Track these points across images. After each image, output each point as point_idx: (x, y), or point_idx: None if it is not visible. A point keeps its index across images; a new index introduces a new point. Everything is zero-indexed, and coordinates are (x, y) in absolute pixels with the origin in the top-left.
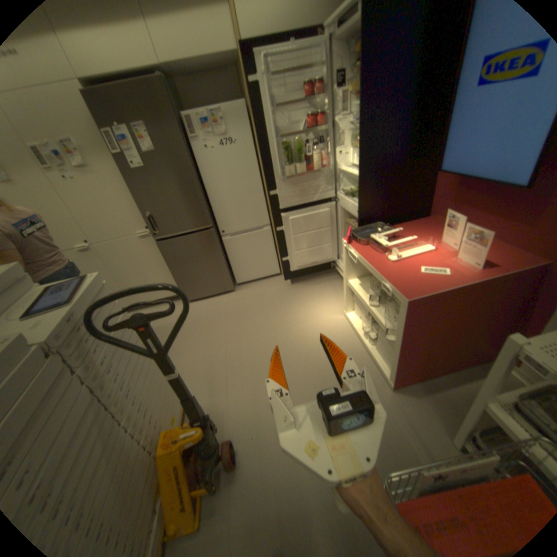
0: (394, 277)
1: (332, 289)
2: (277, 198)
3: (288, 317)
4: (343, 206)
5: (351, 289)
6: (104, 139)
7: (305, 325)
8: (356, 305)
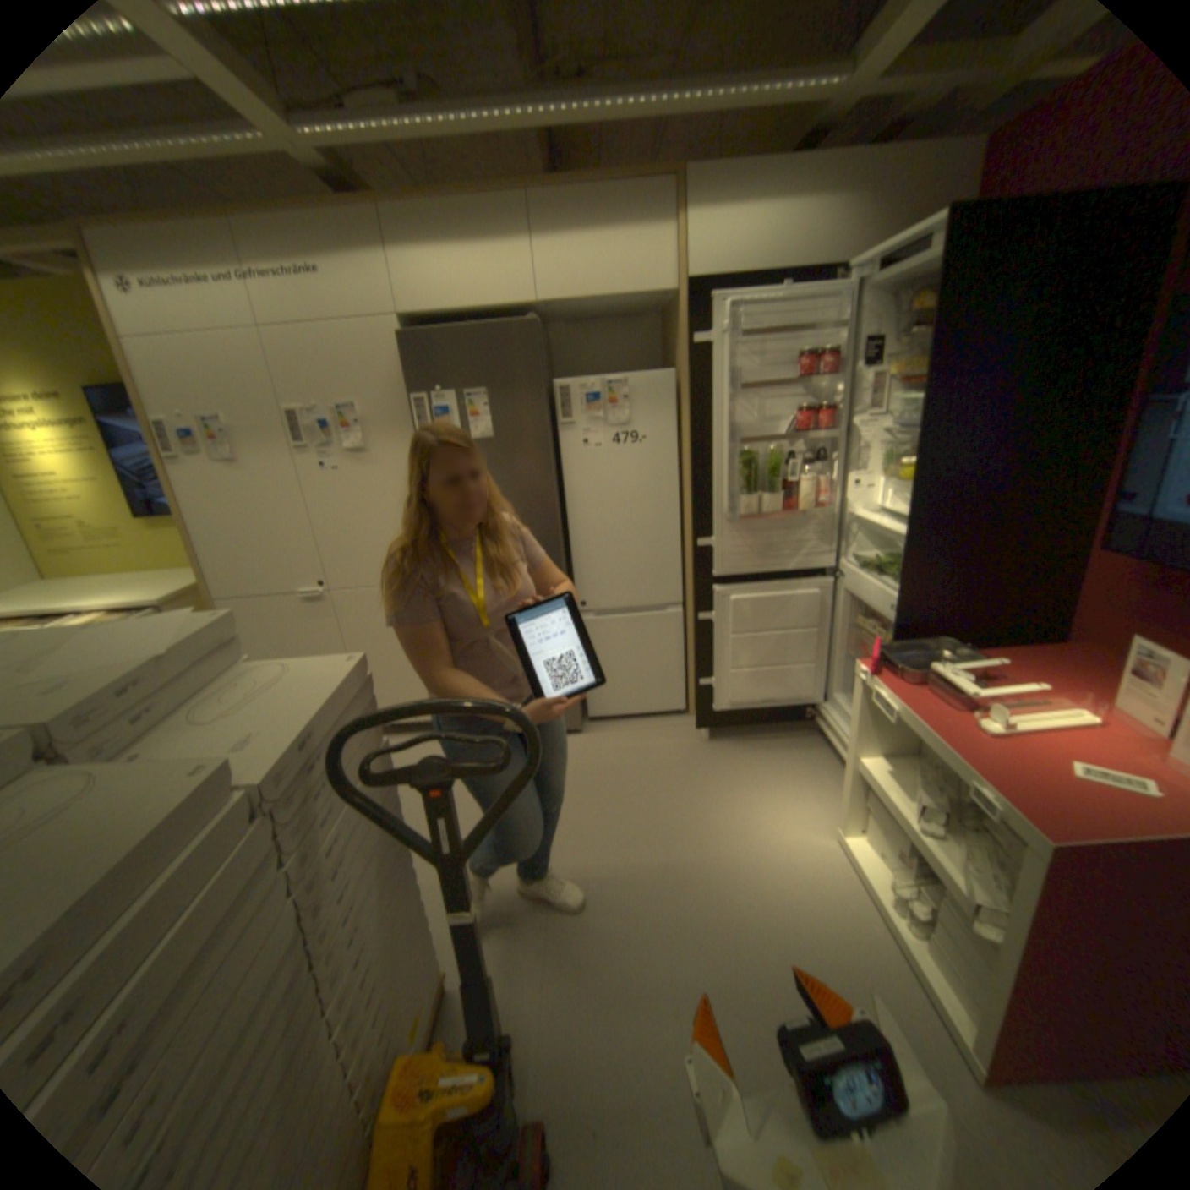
0: (1003, 776)
1: (808, 771)
2: (710, 555)
3: (701, 820)
4: (855, 590)
5: (868, 782)
6: (411, 412)
7: (742, 849)
8: (876, 824)
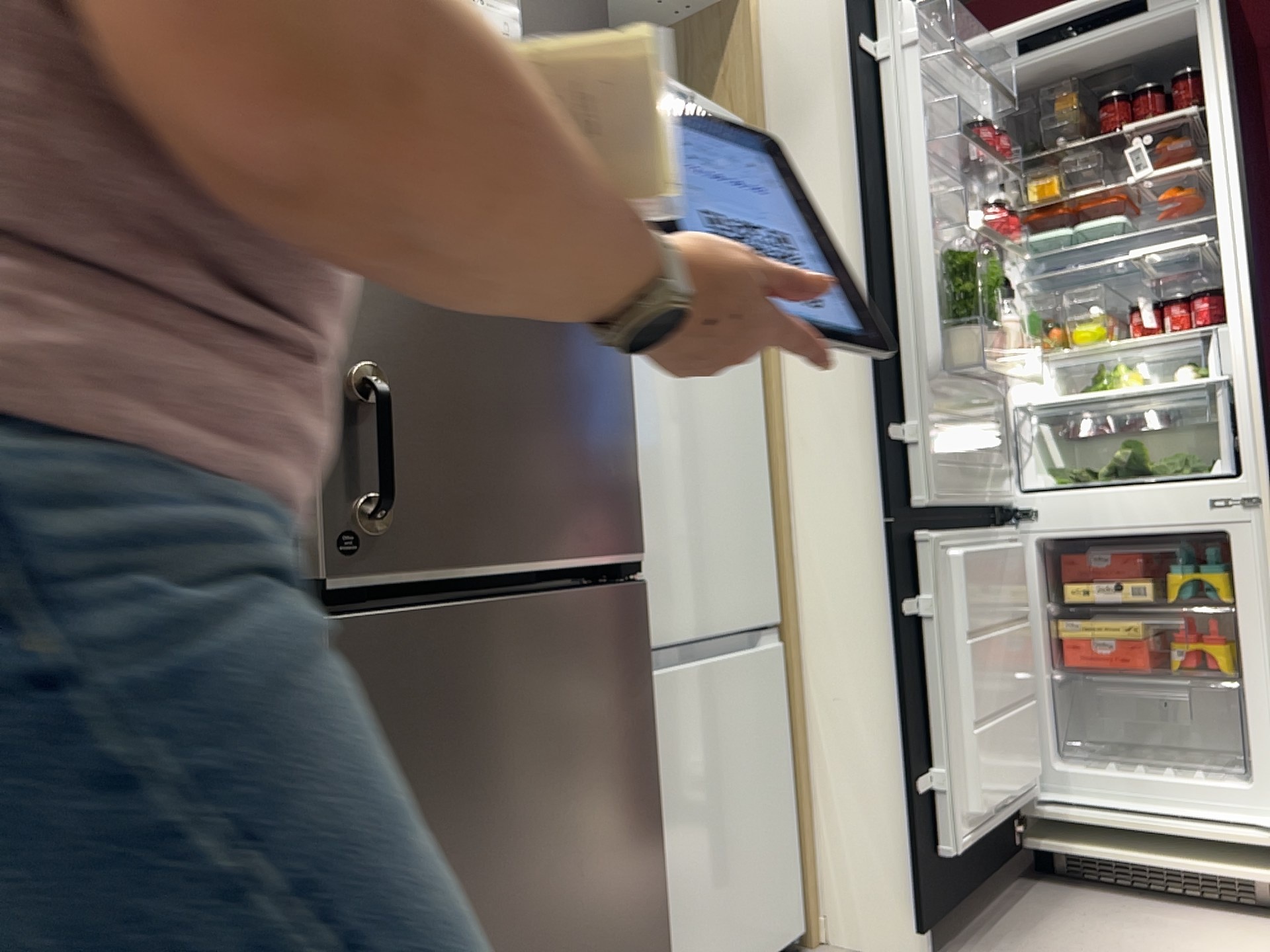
0: None
1: (1134, 923)
2: (906, 460)
3: None
4: (1083, 522)
5: None
6: None
7: None
8: None
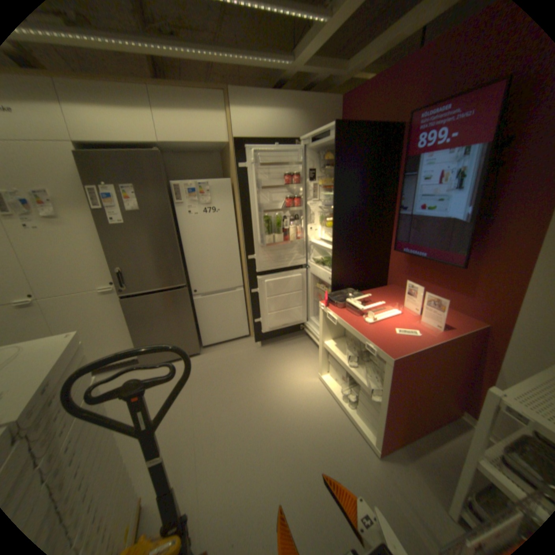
0: (375, 338)
1: (303, 351)
2: (254, 262)
3: (262, 383)
4: (314, 273)
5: (327, 351)
6: (85, 195)
7: (281, 391)
8: (332, 367)
